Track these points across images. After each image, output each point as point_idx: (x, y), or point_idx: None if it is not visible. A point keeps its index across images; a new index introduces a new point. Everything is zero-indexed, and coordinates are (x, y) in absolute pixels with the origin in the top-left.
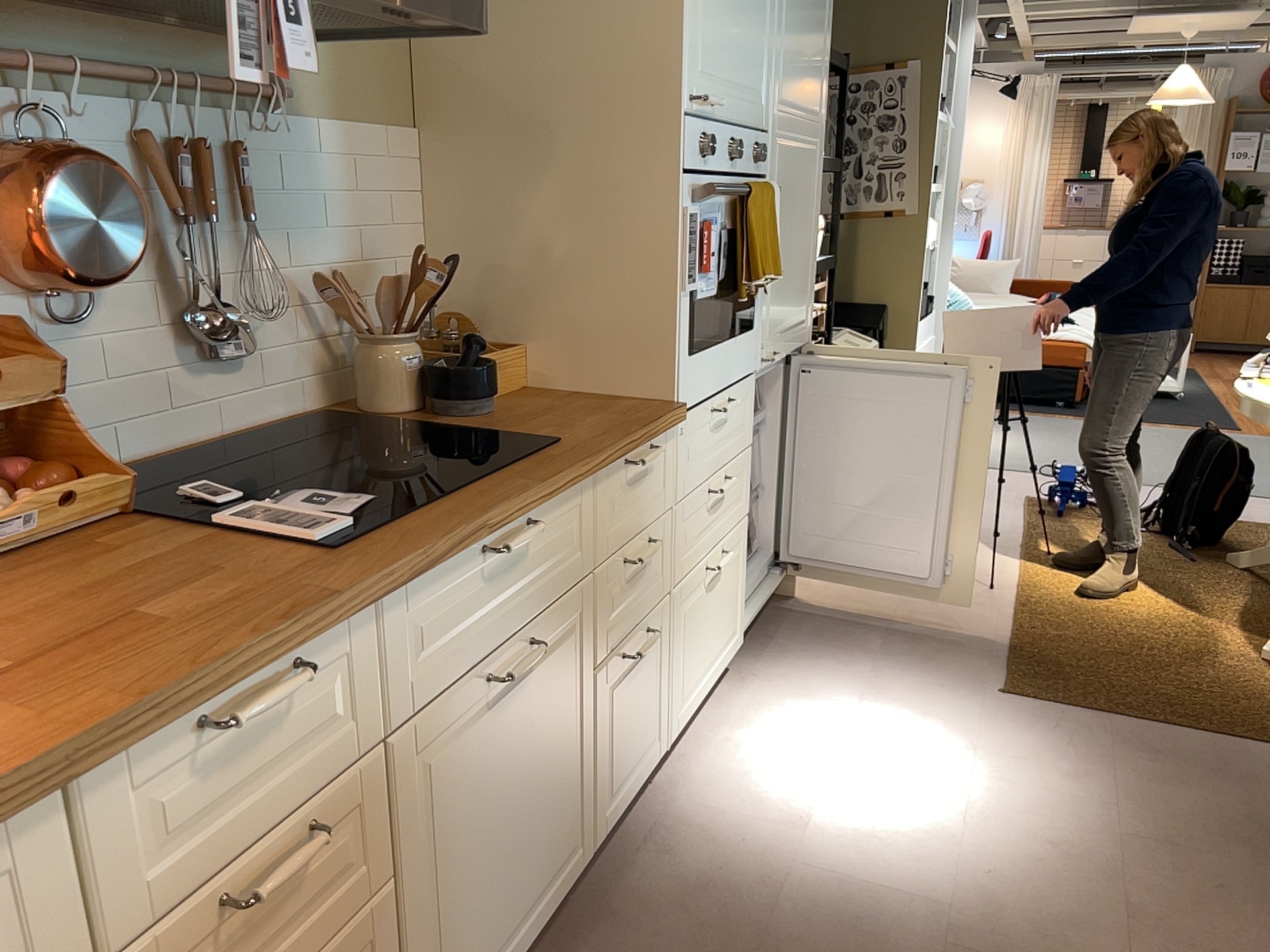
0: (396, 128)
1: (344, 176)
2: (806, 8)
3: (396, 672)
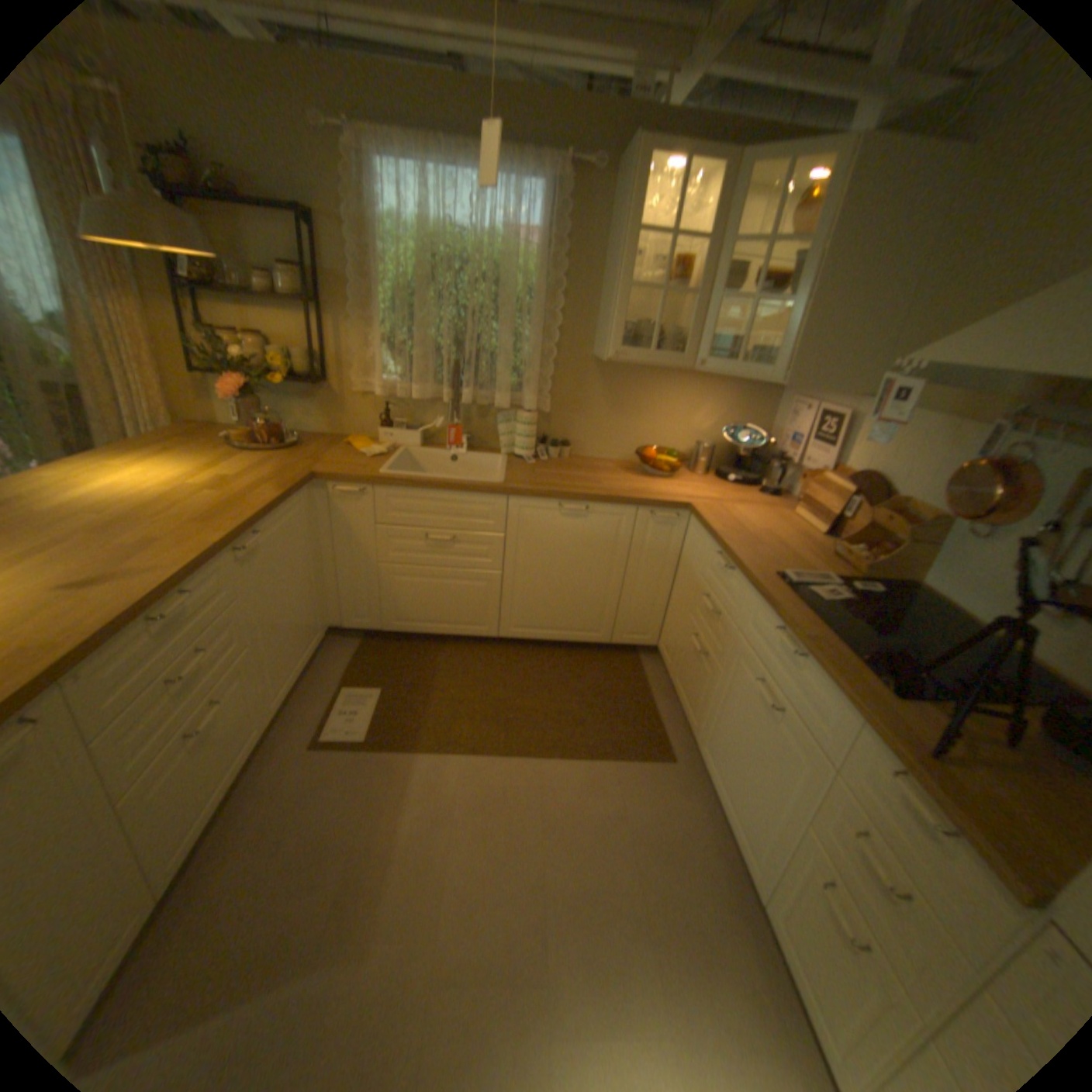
0: None
1: None
2: None
3: (748, 617)
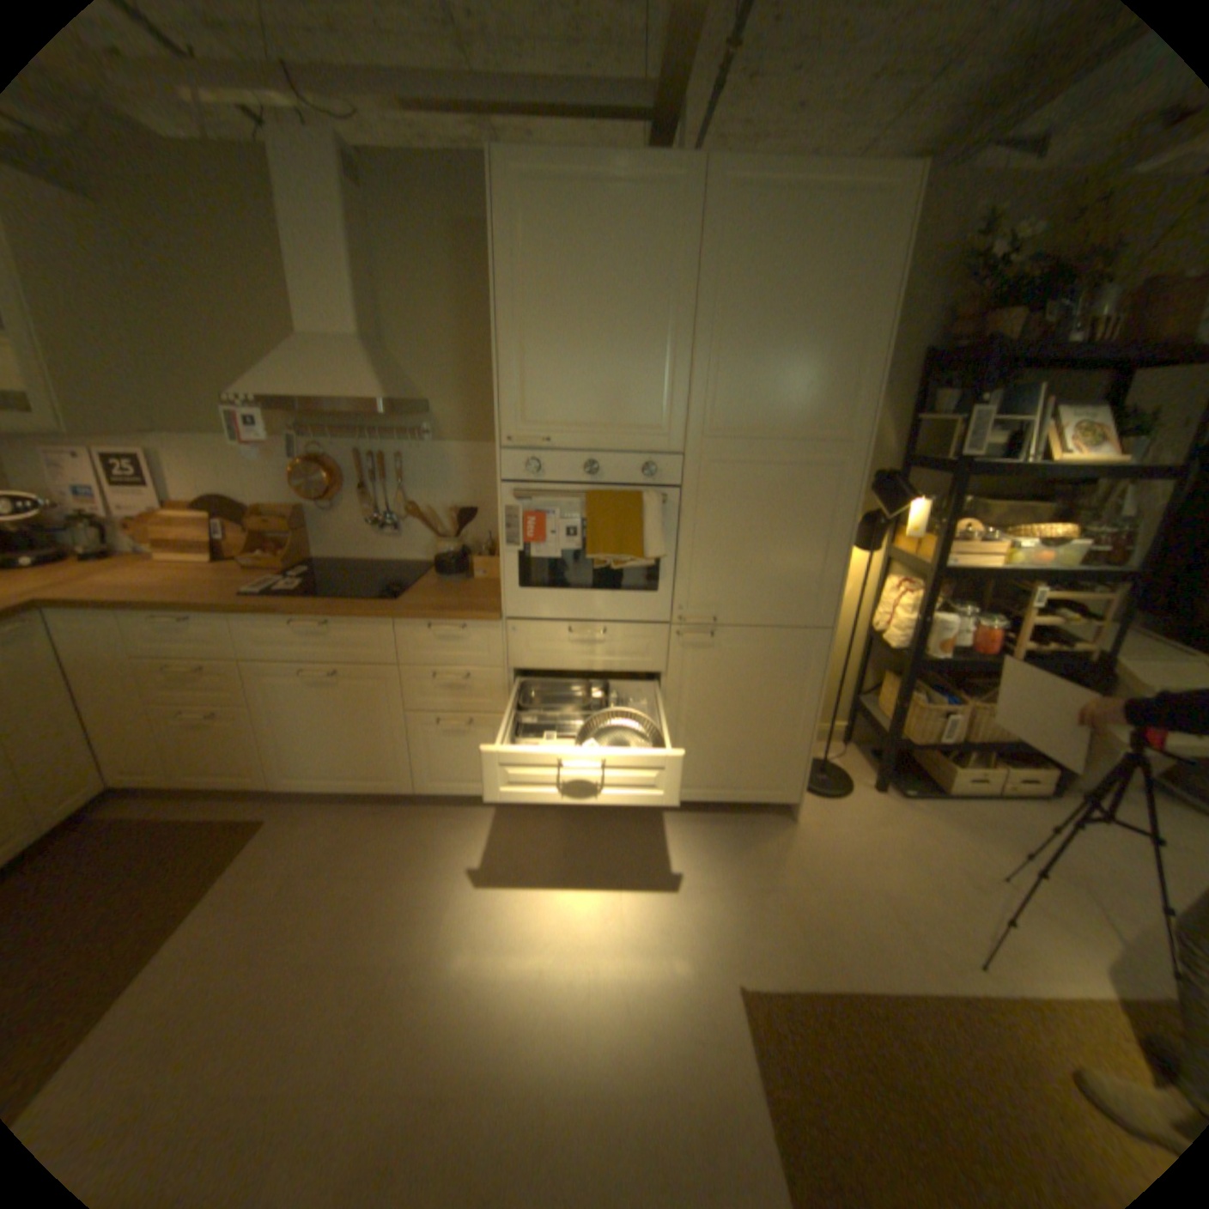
0: None
1: (463, 467)
2: (782, 344)
3: (242, 644)
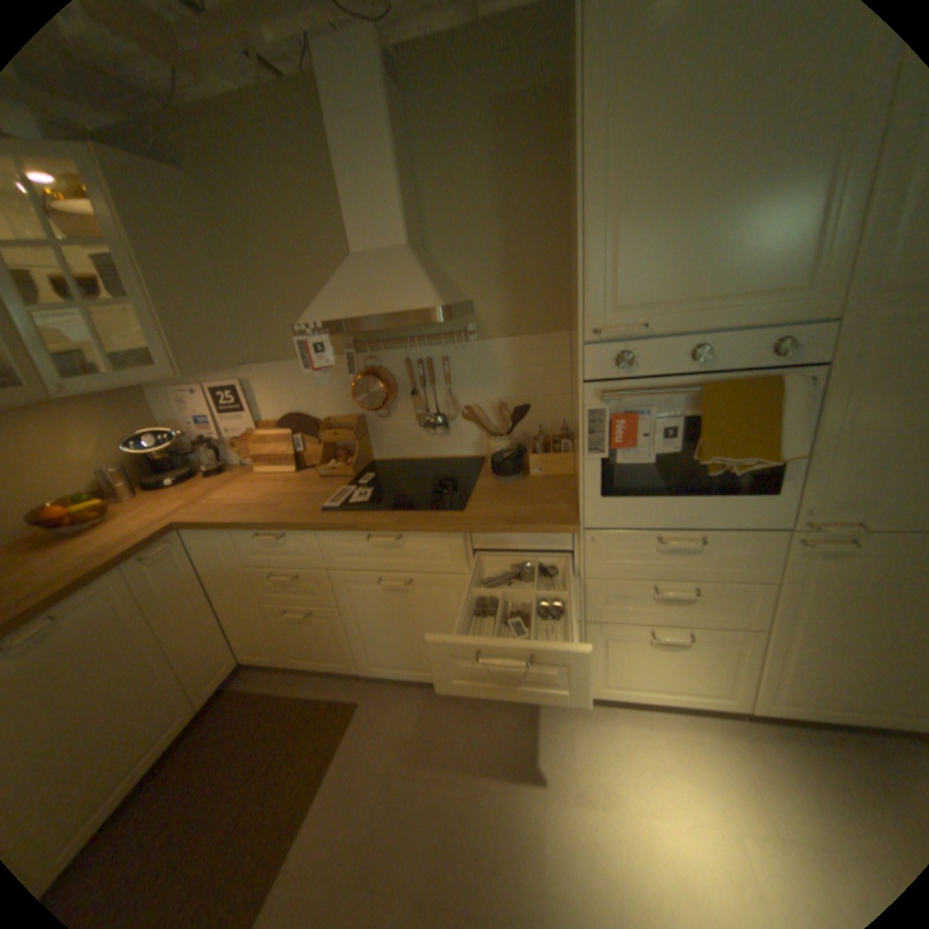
0: (549, 332)
1: (508, 361)
2: None
3: (329, 555)
